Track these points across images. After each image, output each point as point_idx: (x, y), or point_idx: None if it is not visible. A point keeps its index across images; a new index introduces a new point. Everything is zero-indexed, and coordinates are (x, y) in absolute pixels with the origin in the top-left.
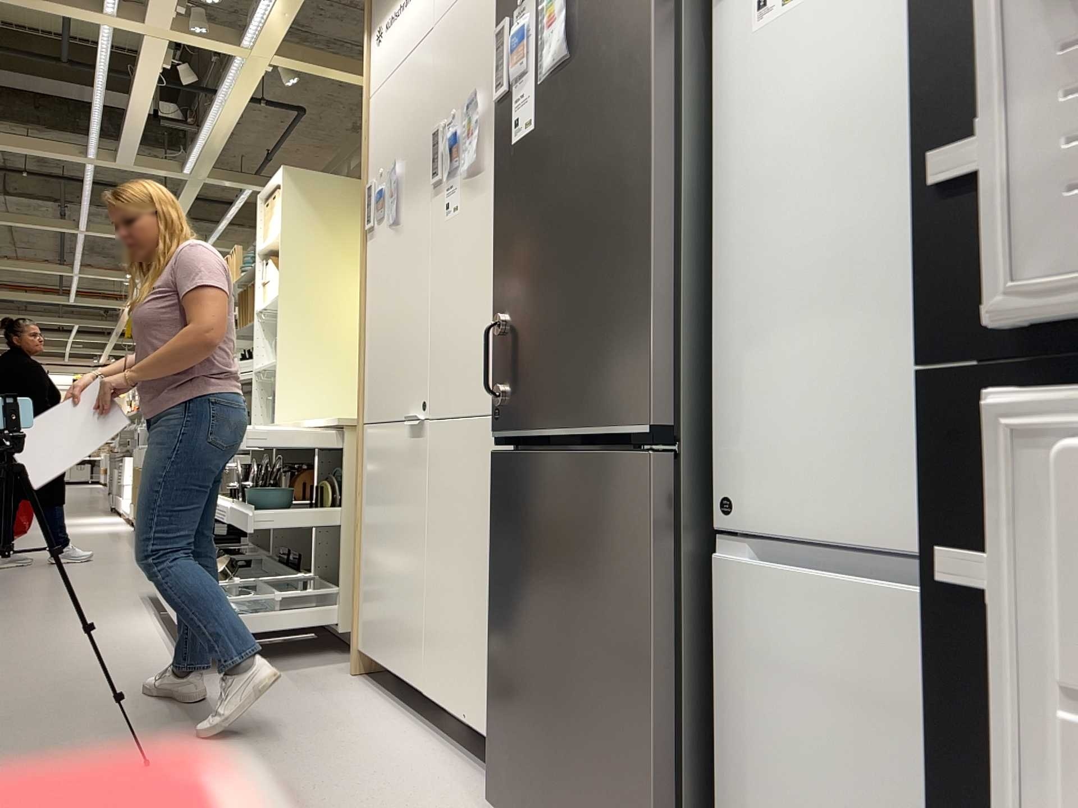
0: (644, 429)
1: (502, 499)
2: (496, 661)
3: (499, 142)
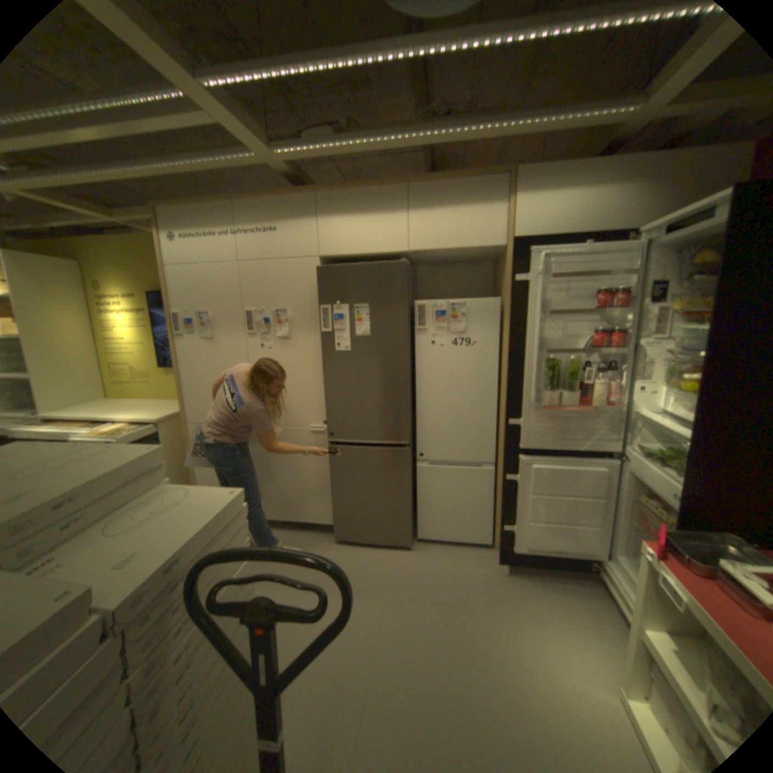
0: (405, 442)
1: (337, 458)
2: (335, 502)
3: (326, 346)
